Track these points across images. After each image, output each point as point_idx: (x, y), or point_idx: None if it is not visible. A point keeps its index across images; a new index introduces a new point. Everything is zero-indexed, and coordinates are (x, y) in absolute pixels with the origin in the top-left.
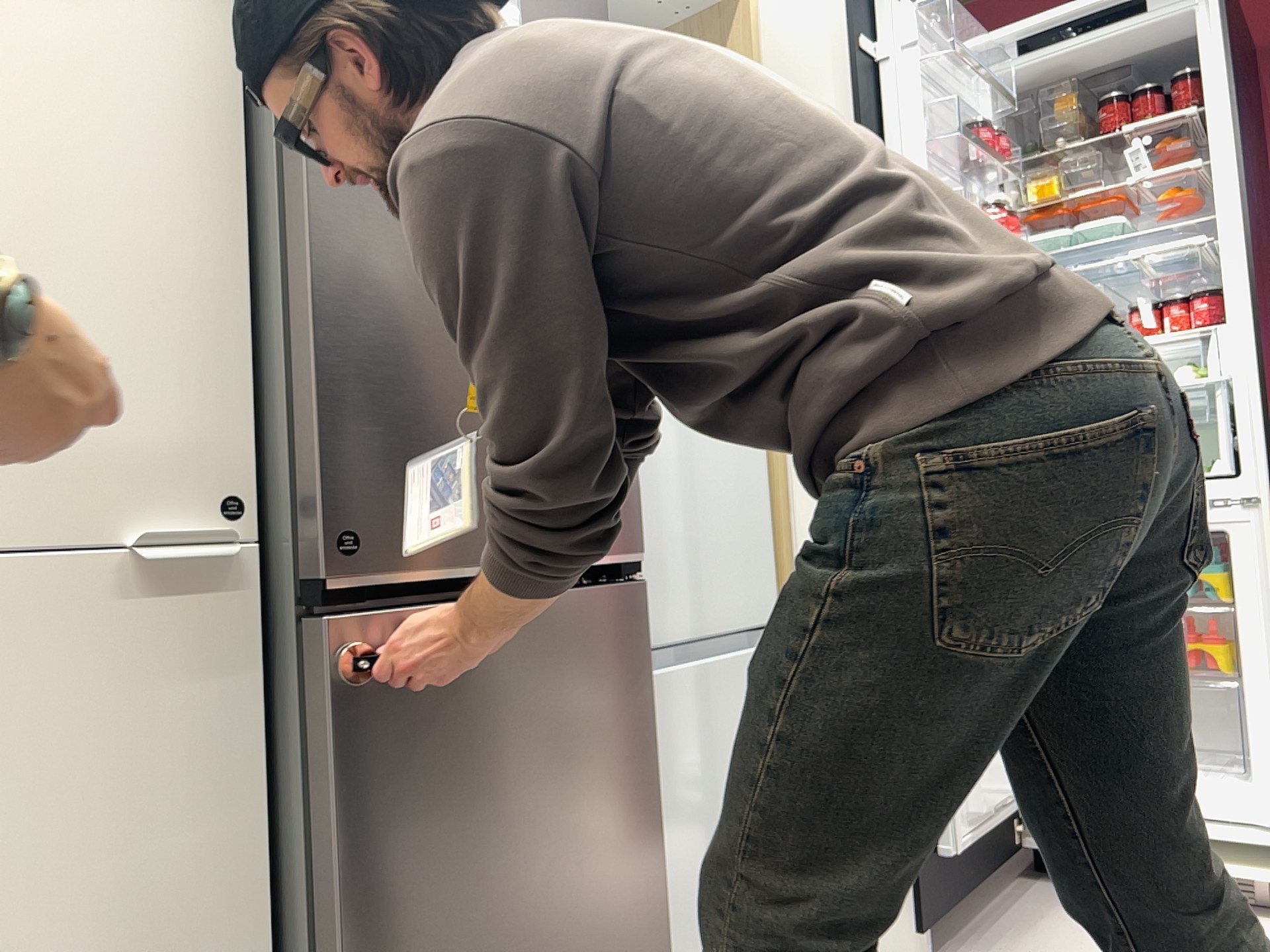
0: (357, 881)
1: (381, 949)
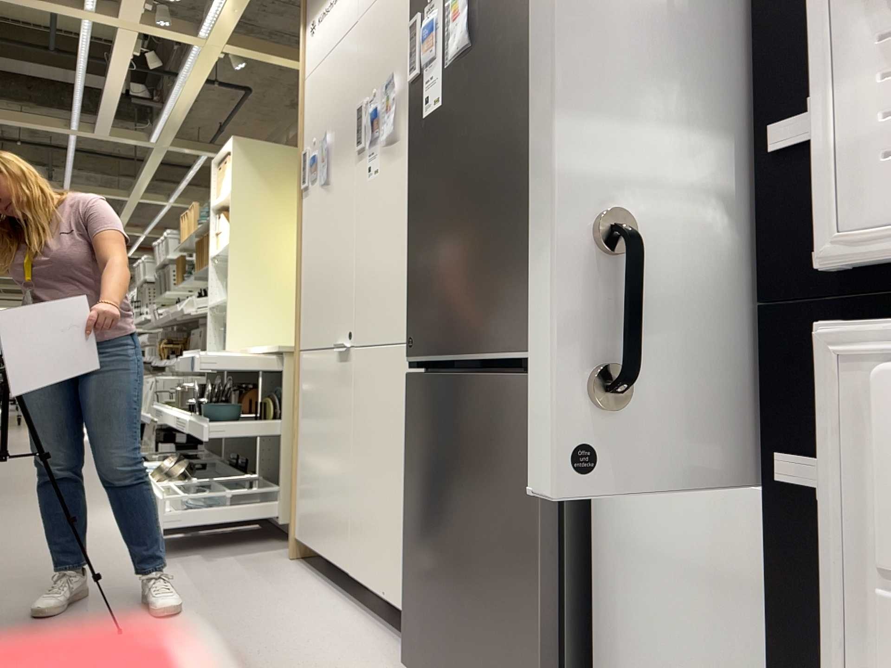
0: (409, 489)
1: (413, 524)
